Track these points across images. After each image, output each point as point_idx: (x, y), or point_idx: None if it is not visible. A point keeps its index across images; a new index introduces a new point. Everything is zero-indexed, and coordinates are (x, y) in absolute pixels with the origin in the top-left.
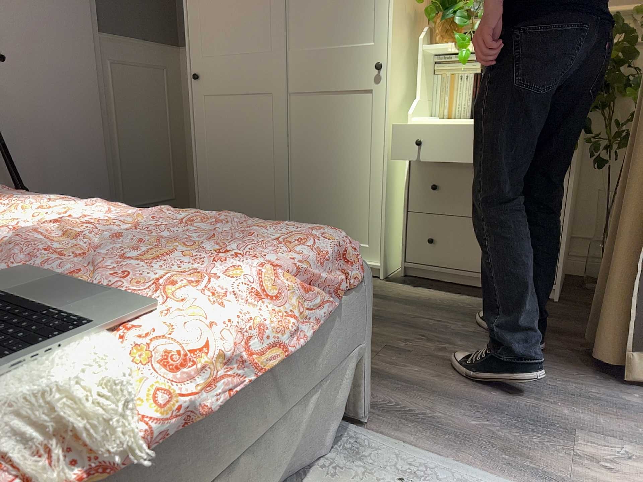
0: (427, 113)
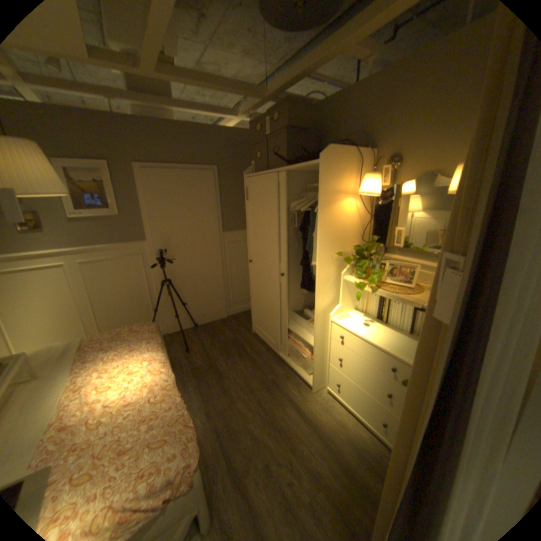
0: (352, 307)
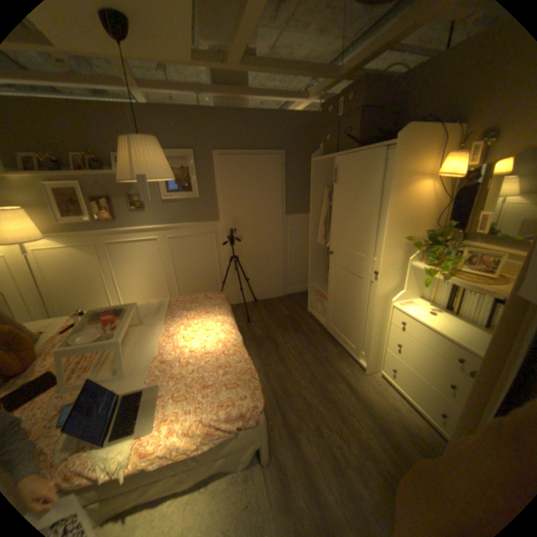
0: (417, 295)
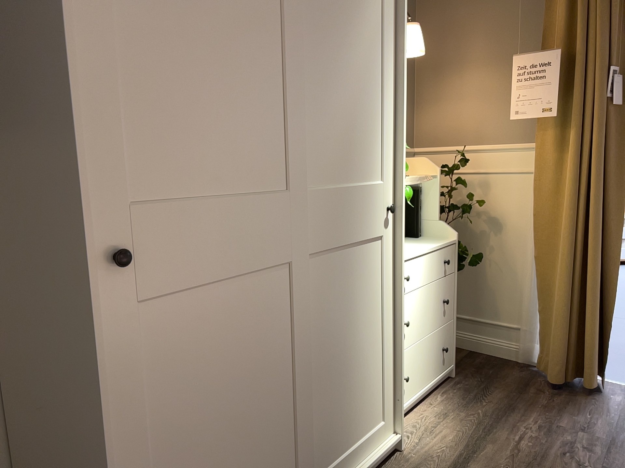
0: None
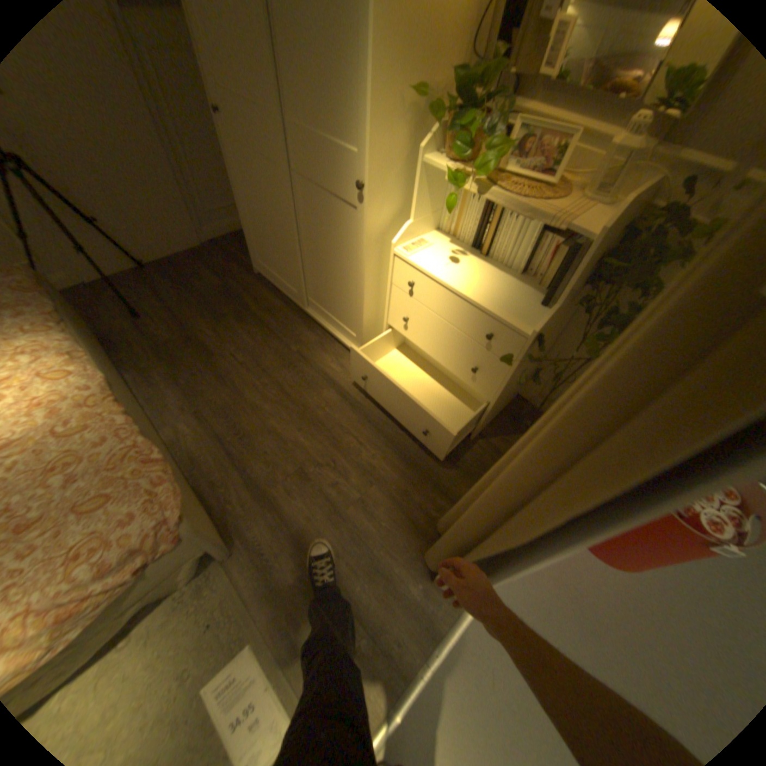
0: (431, 226)
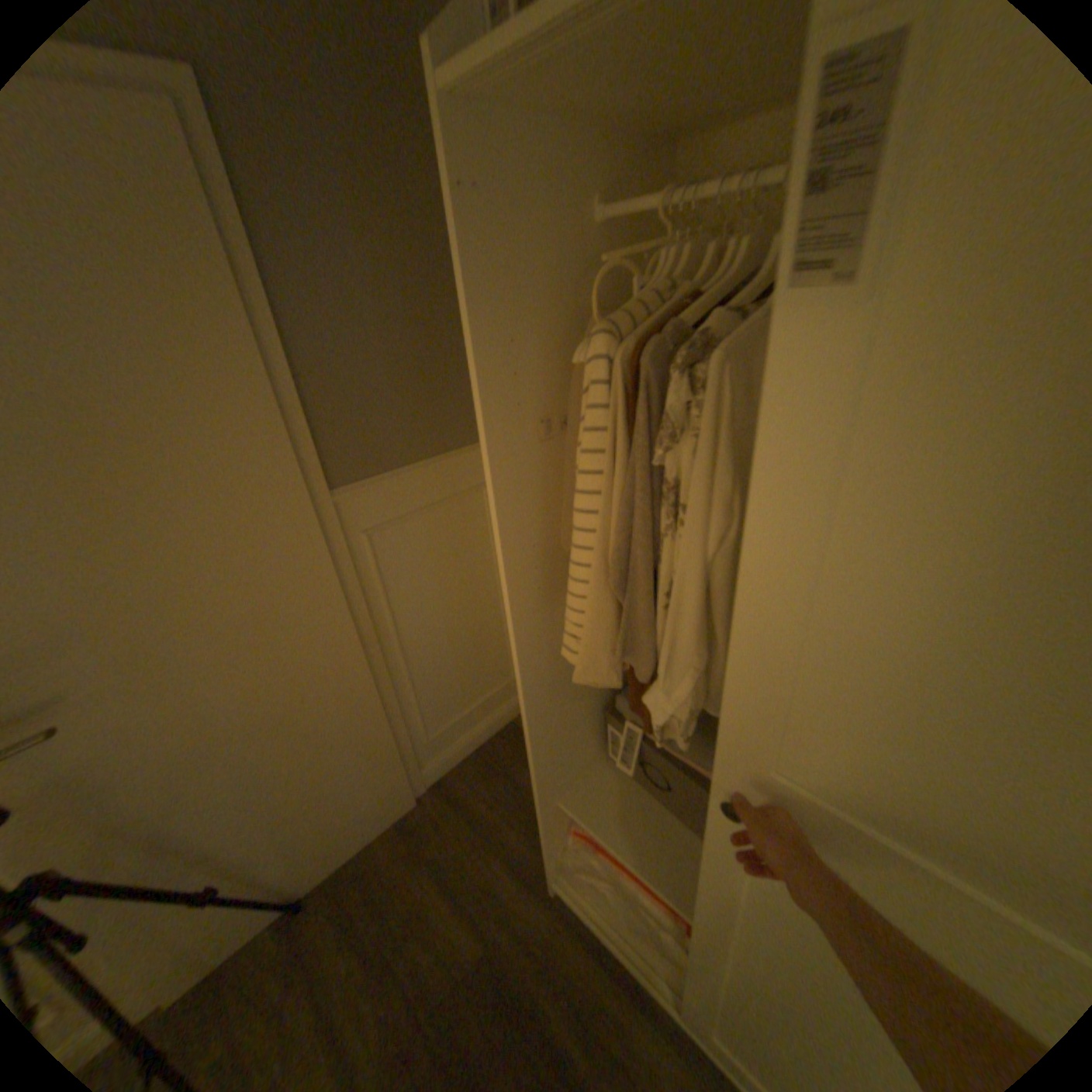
0: None
